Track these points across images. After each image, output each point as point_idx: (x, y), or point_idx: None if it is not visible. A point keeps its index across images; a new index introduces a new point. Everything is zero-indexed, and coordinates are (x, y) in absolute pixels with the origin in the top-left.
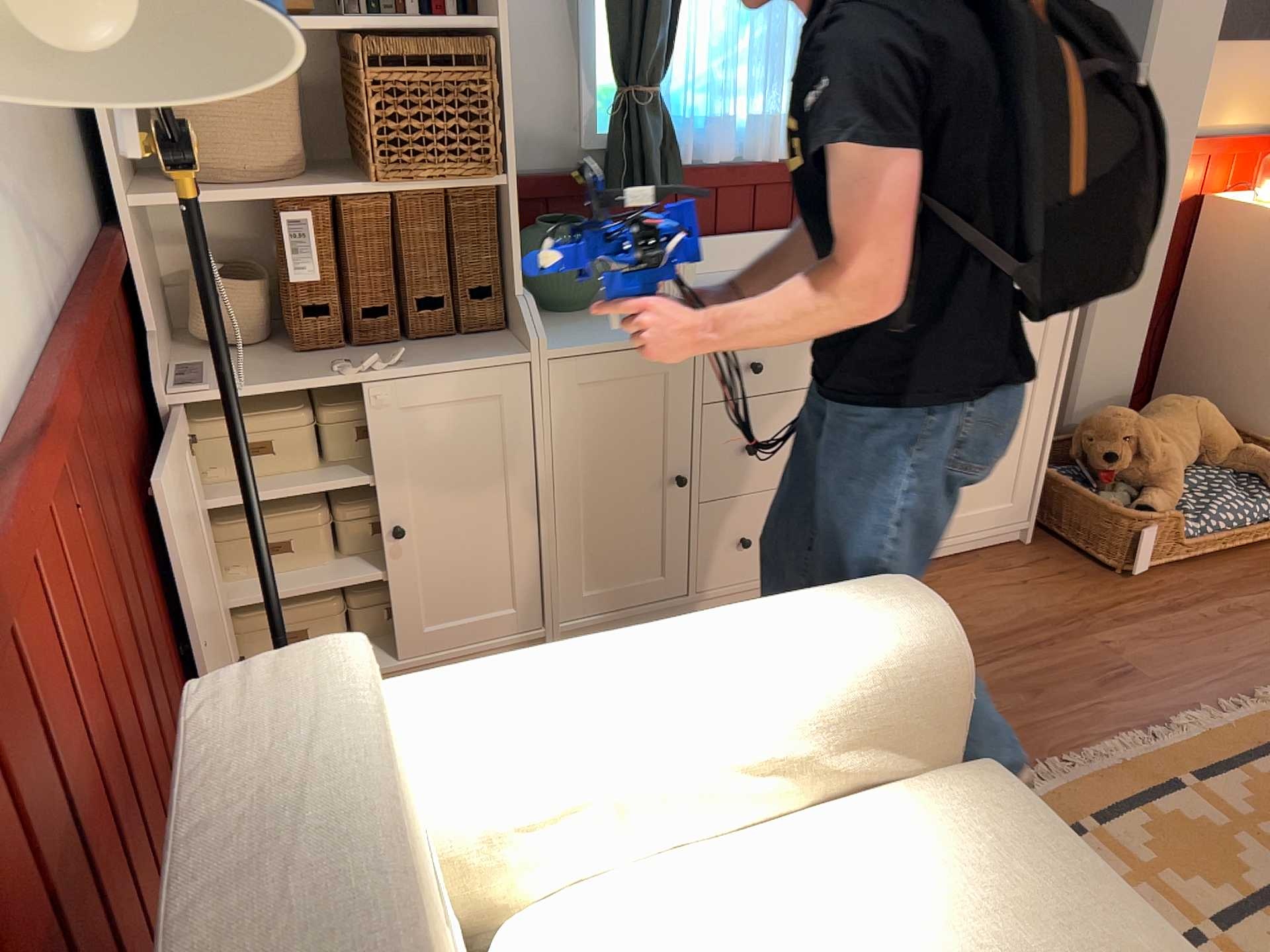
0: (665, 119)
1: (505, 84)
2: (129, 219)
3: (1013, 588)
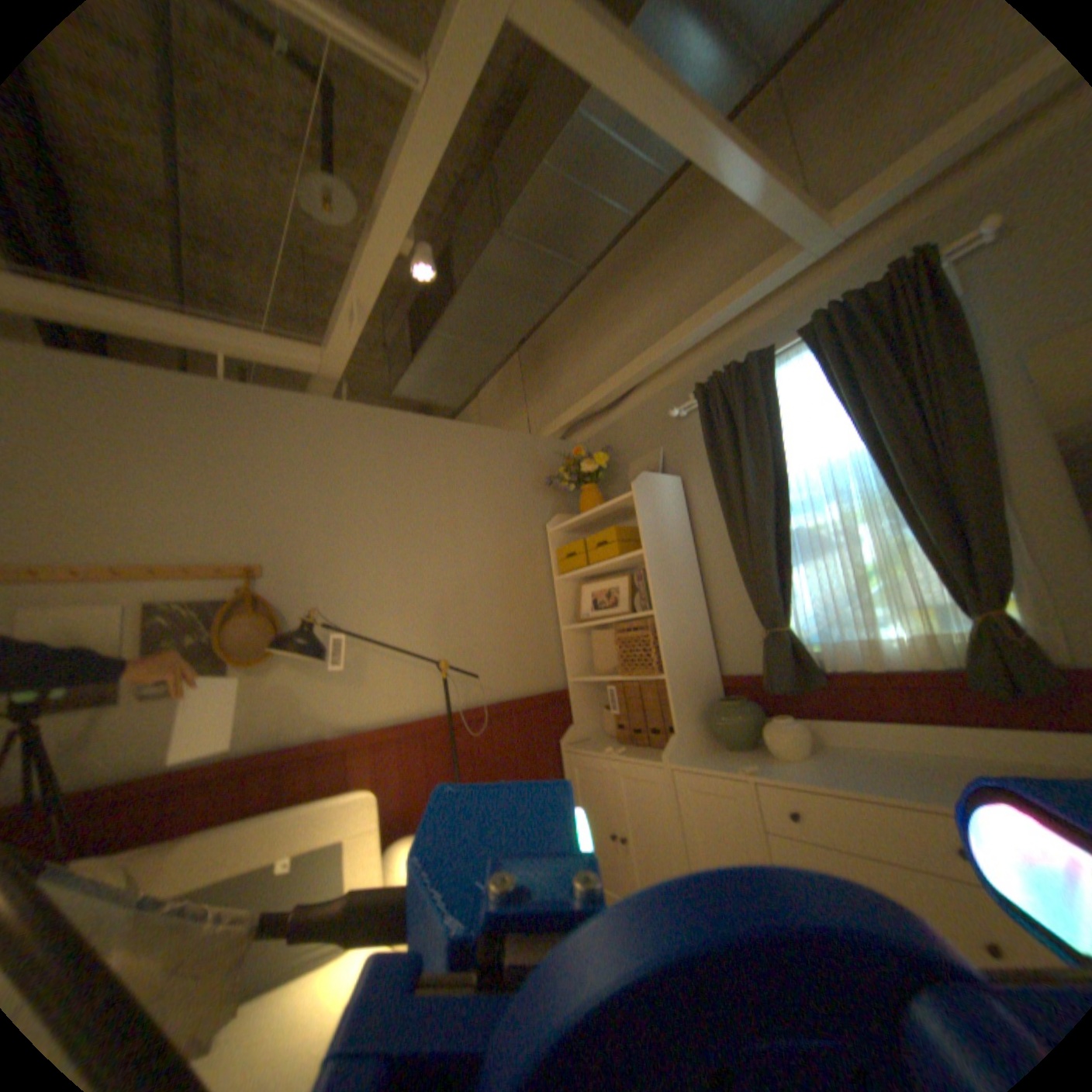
0: (797, 643)
1: (660, 634)
2: (571, 683)
3: None
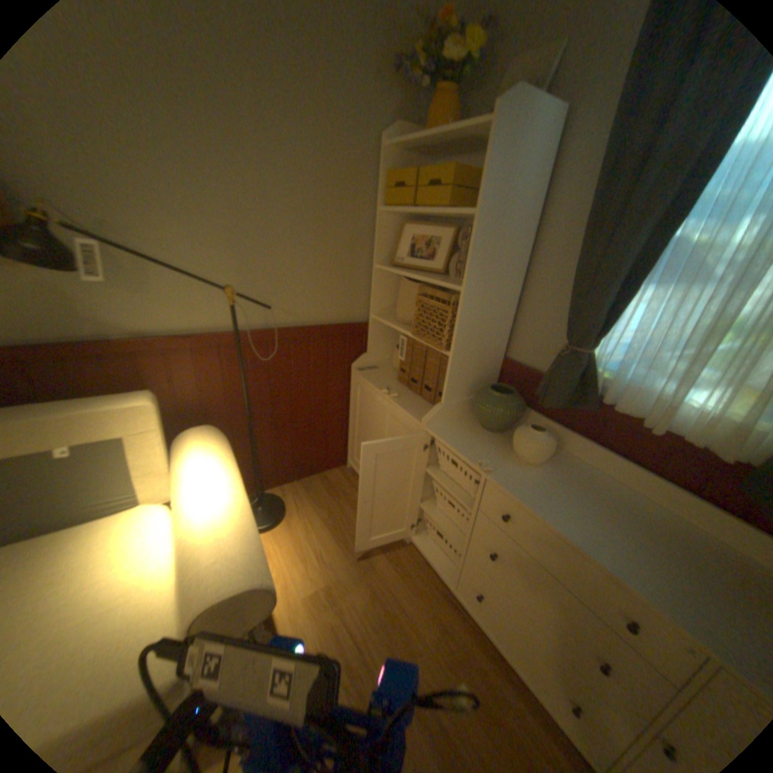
0: (592, 369)
1: (461, 315)
2: (372, 320)
3: None
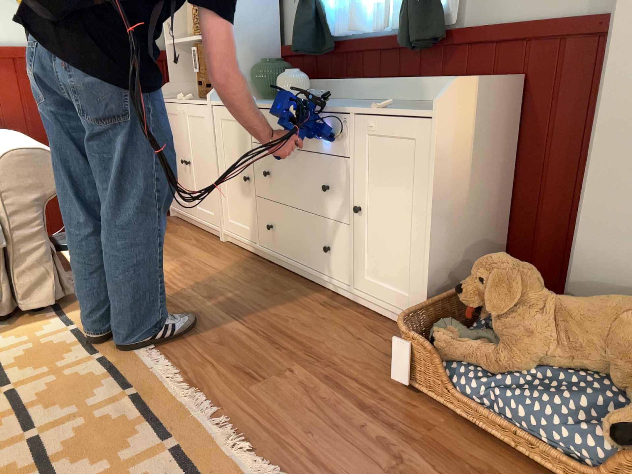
0: (317, 13)
1: None
2: (168, 49)
3: (348, 335)
